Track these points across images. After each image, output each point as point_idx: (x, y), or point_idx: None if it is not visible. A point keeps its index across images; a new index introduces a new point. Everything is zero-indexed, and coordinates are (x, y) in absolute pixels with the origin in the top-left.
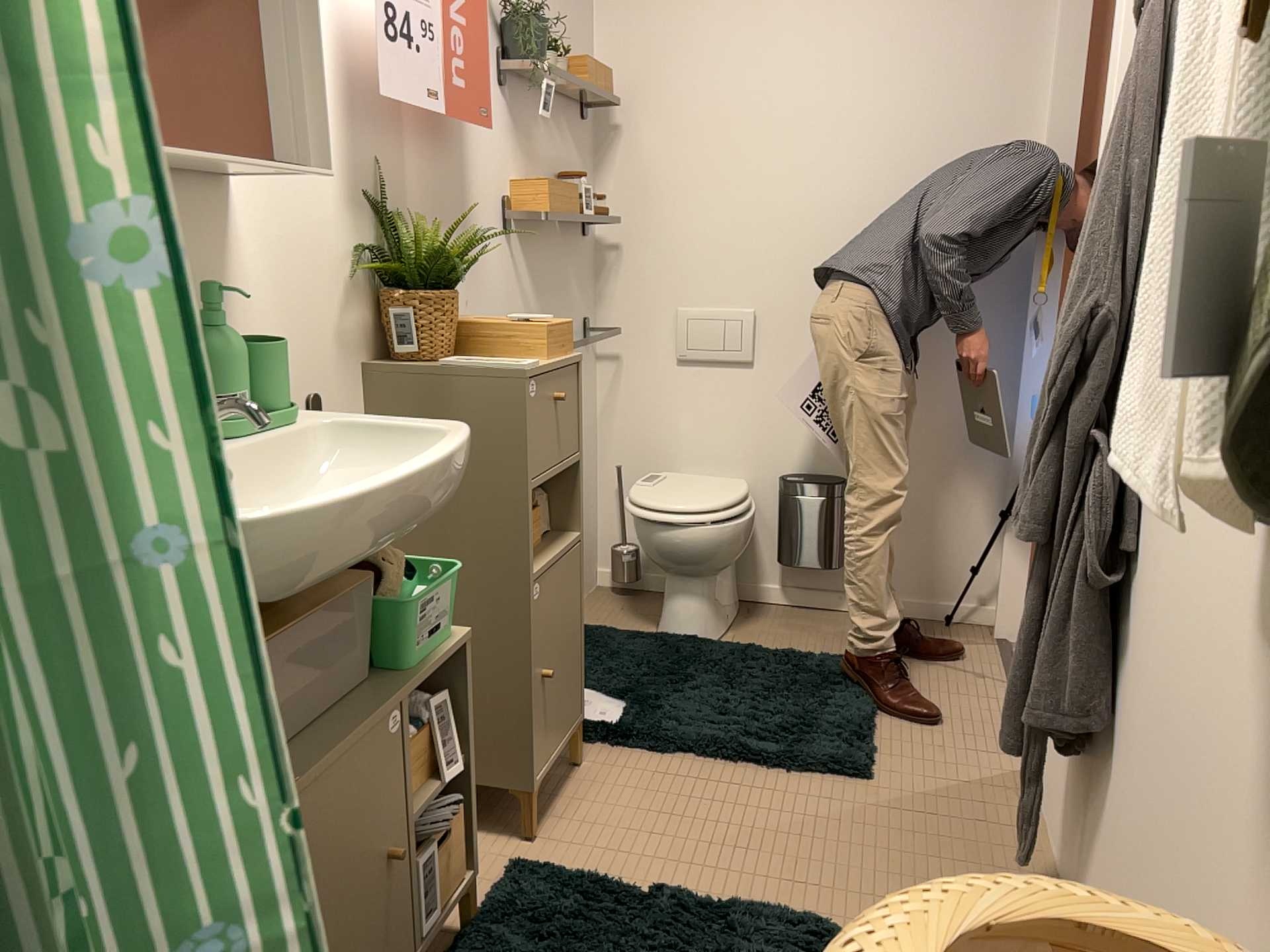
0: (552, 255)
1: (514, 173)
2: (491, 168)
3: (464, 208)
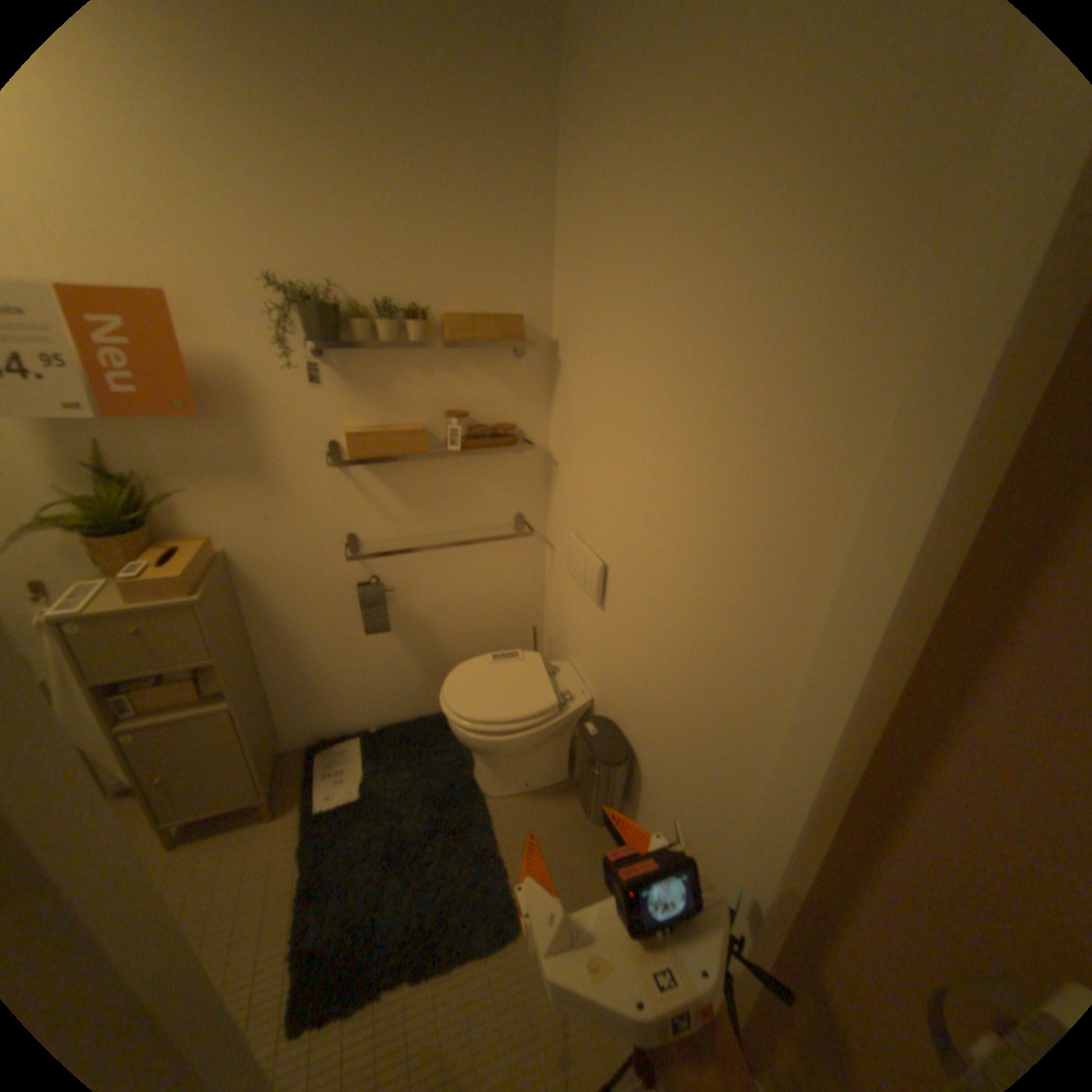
0: (434, 470)
1: (345, 416)
2: (293, 418)
3: (243, 454)
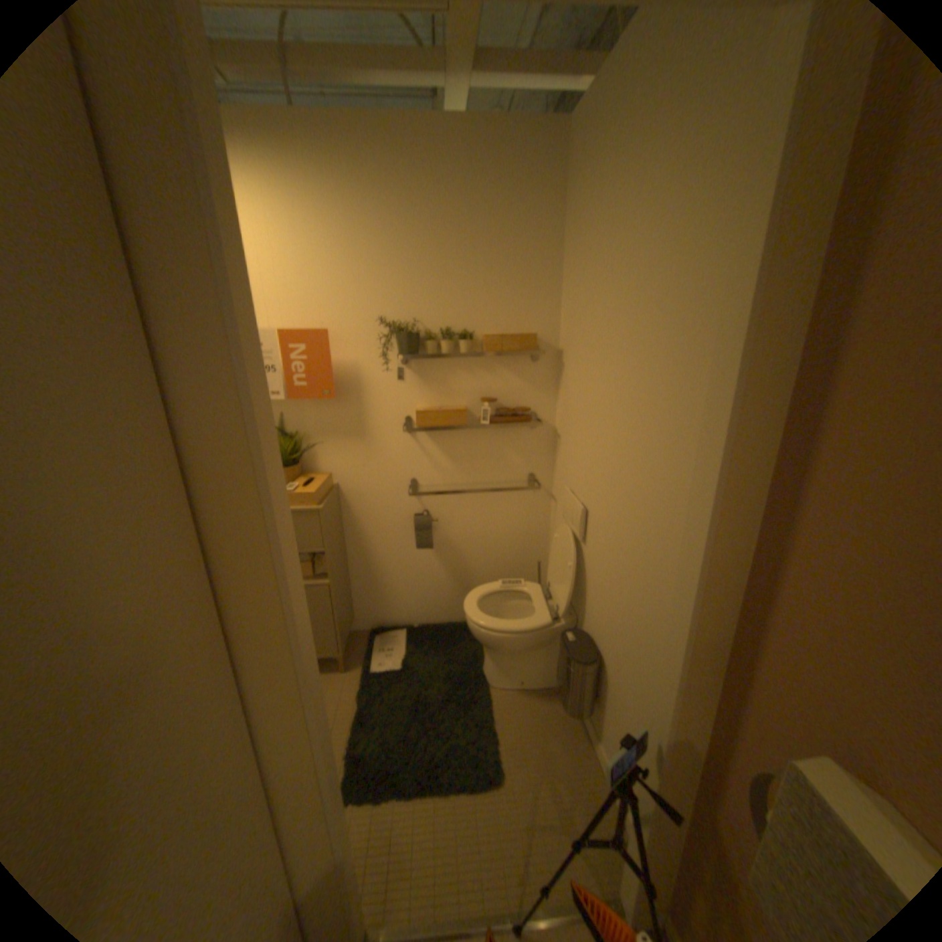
0: (472, 439)
1: (417, 401)
2: (387, 402)
3: (356, 424)
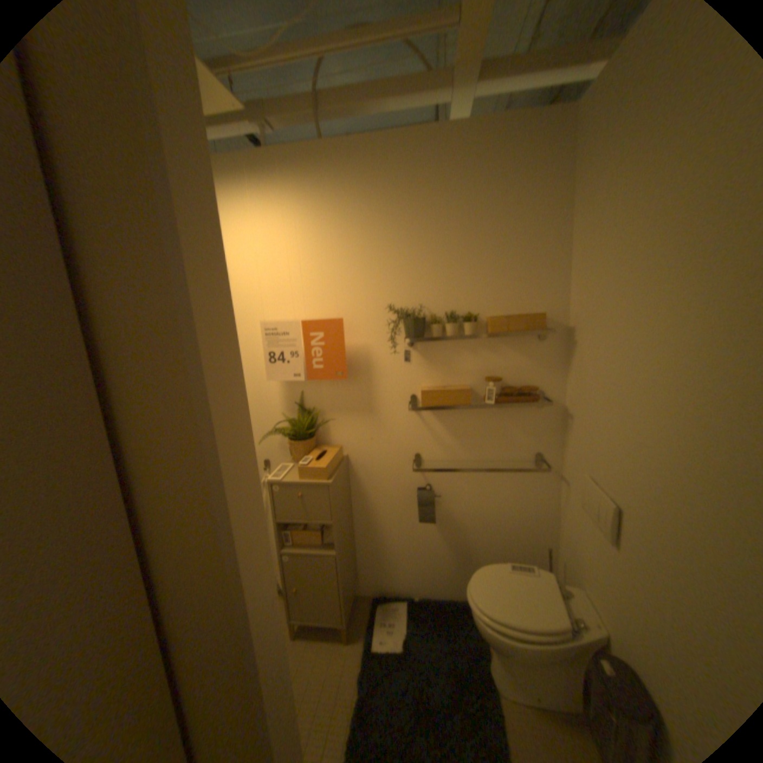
0: (475, 416)
1: (422, 380)
2: (393, 382)
3: (366, 401)
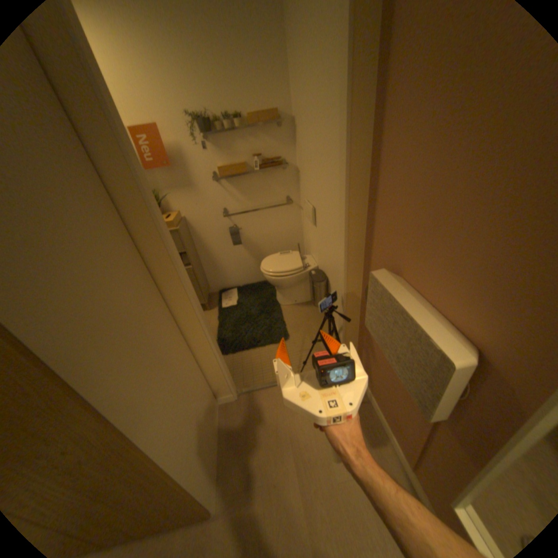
0: (252, 180)
1: (217, 162)
2: (200, 165)
3: (186, 180)
